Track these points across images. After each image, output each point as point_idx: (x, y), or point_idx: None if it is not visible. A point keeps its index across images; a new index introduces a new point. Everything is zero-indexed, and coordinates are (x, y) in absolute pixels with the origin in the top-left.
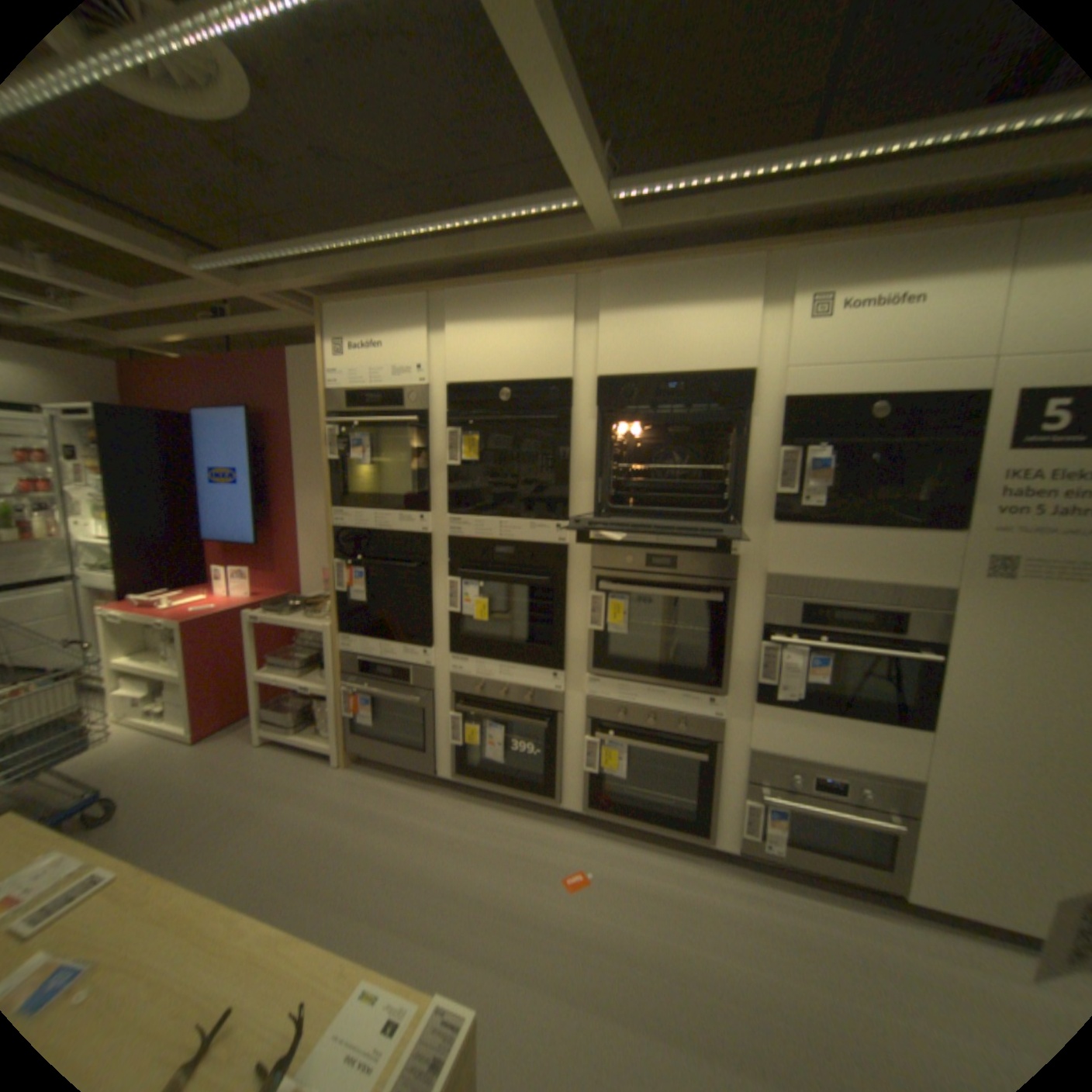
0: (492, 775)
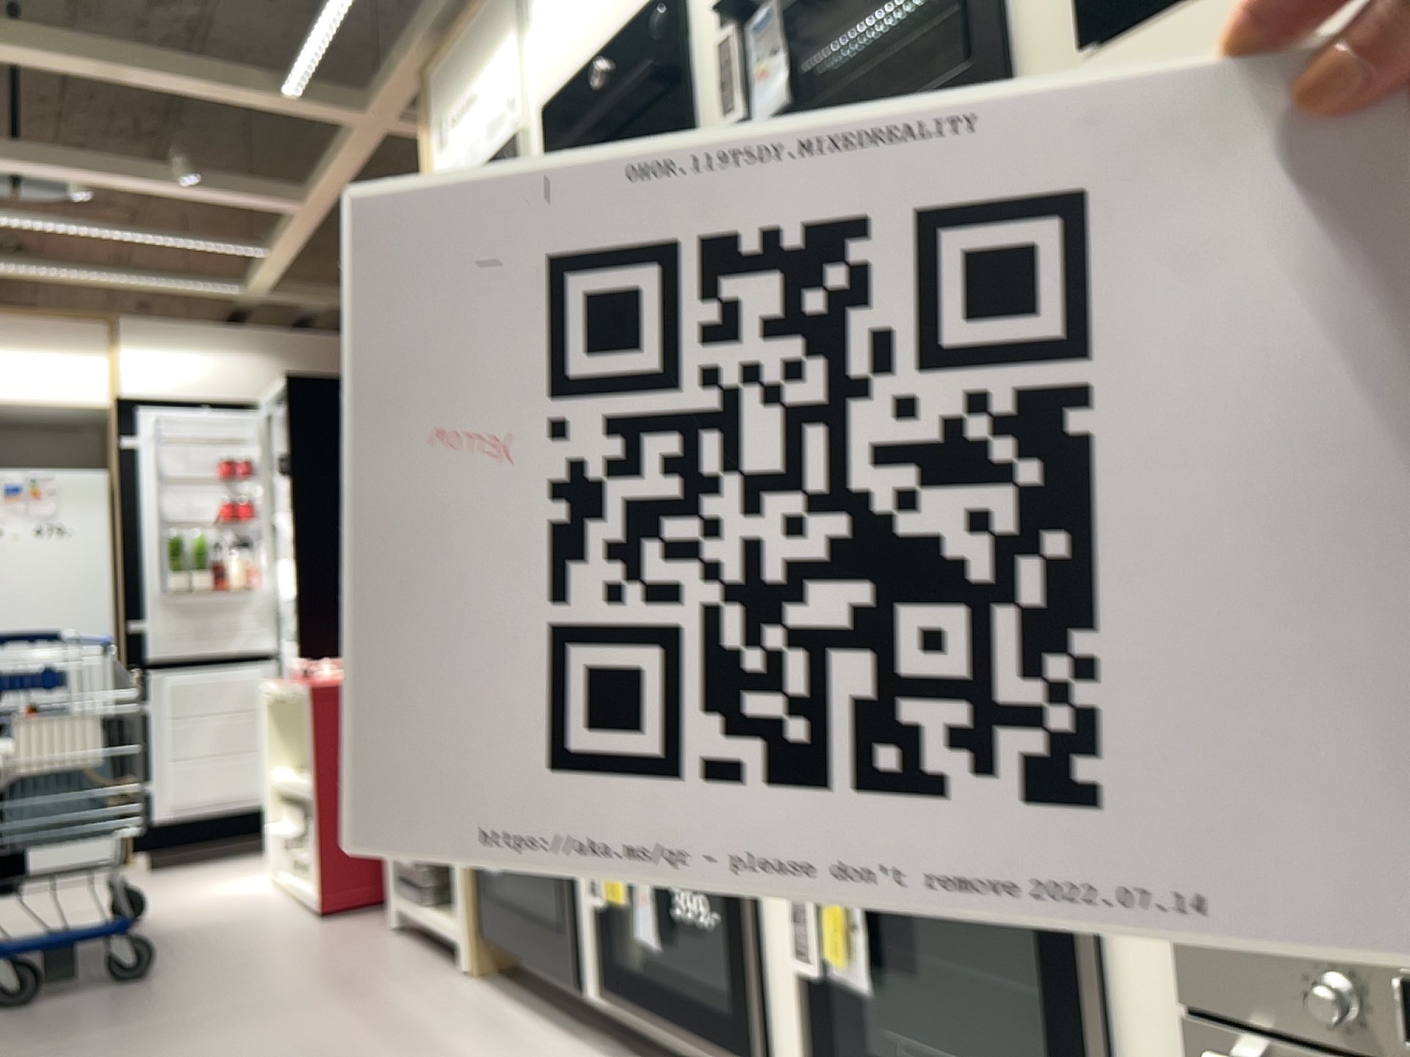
0: (654, 989)
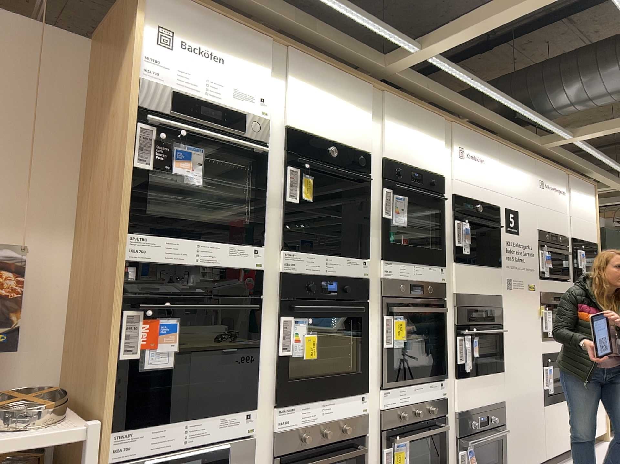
0: None
